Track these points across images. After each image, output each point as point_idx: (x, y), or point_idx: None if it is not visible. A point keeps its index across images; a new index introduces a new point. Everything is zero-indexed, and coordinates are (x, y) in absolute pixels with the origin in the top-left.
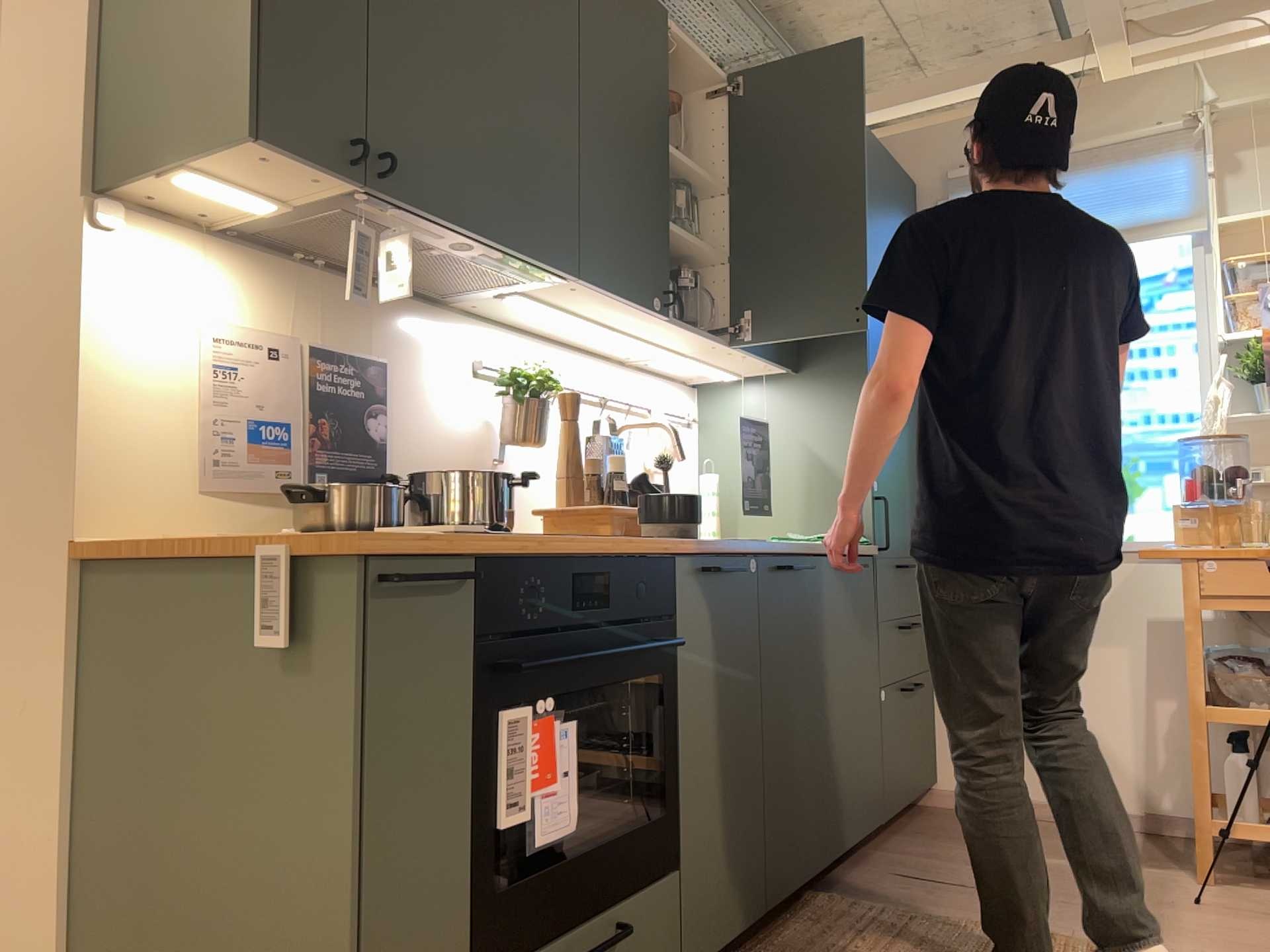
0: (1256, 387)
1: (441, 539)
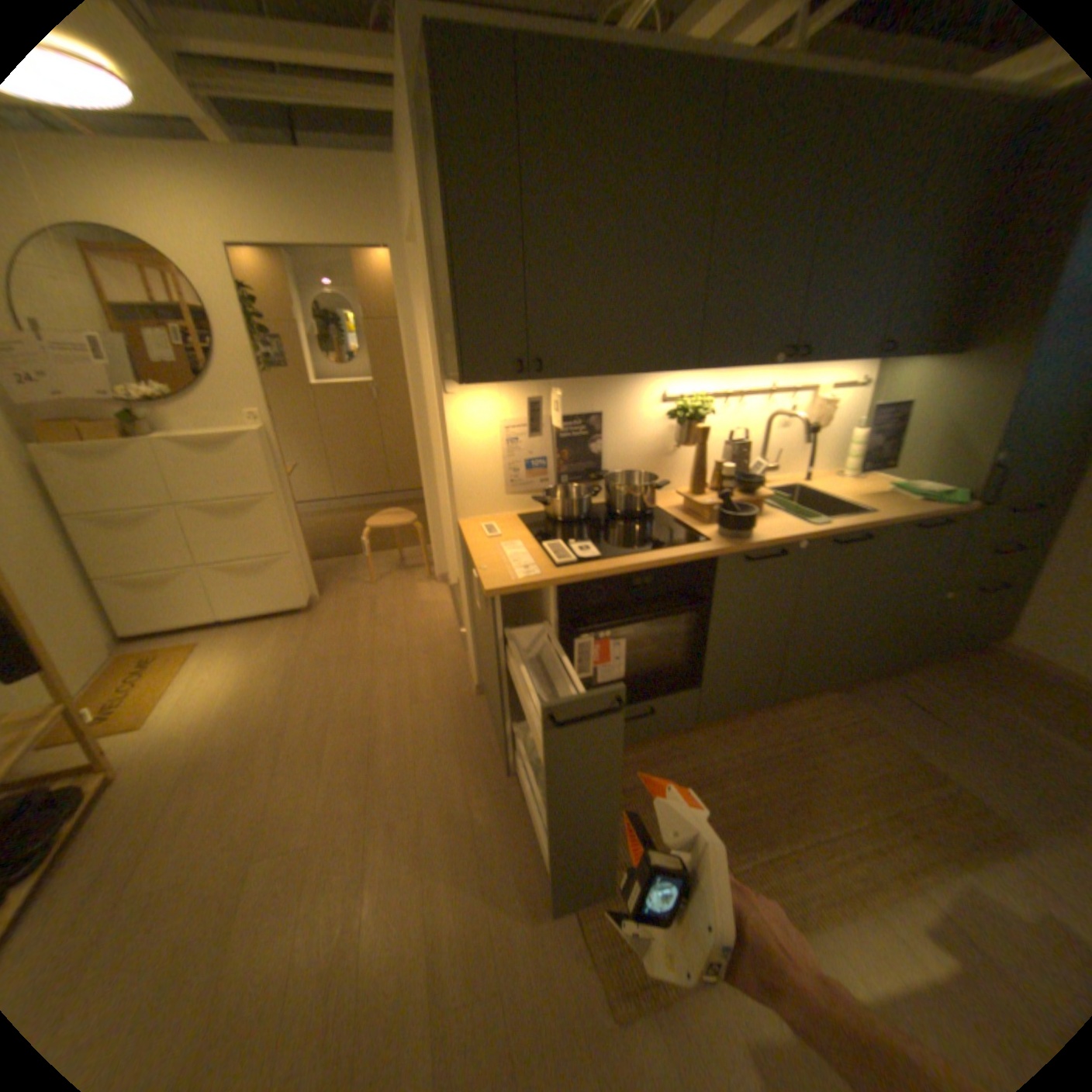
0: None
1: (540, 577)
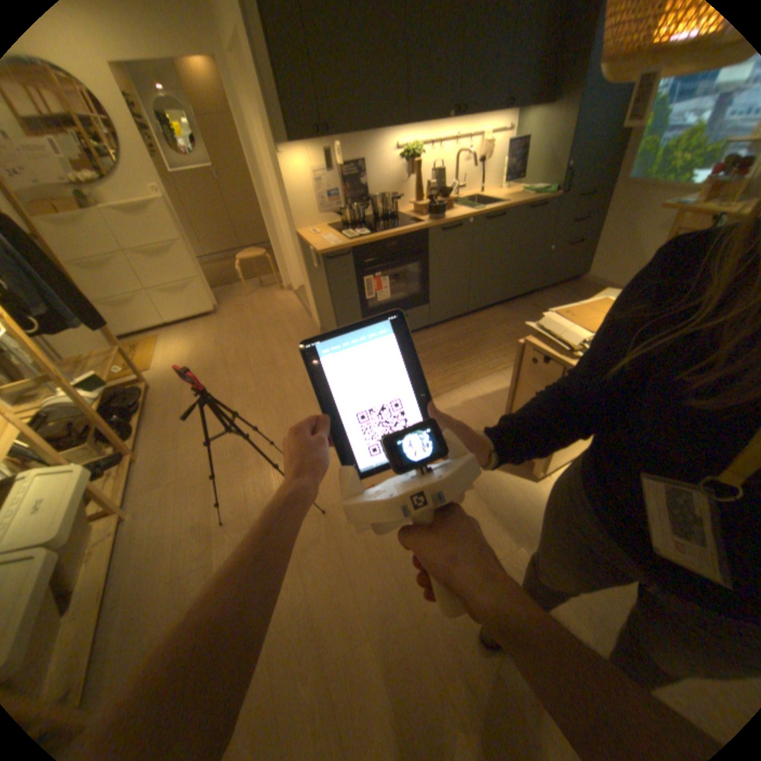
0: None
1: (342, 245)
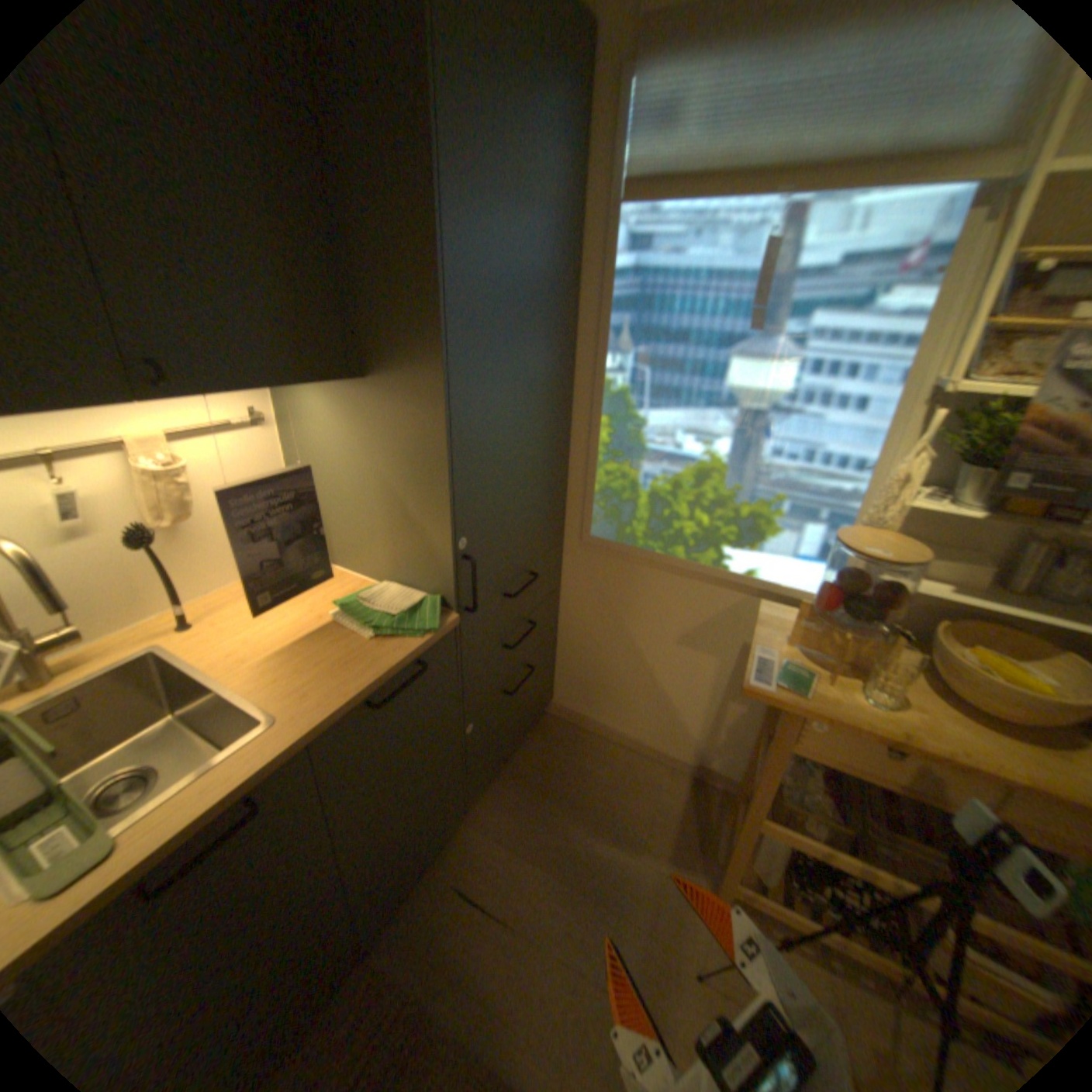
0: (971, 466)
1: None
